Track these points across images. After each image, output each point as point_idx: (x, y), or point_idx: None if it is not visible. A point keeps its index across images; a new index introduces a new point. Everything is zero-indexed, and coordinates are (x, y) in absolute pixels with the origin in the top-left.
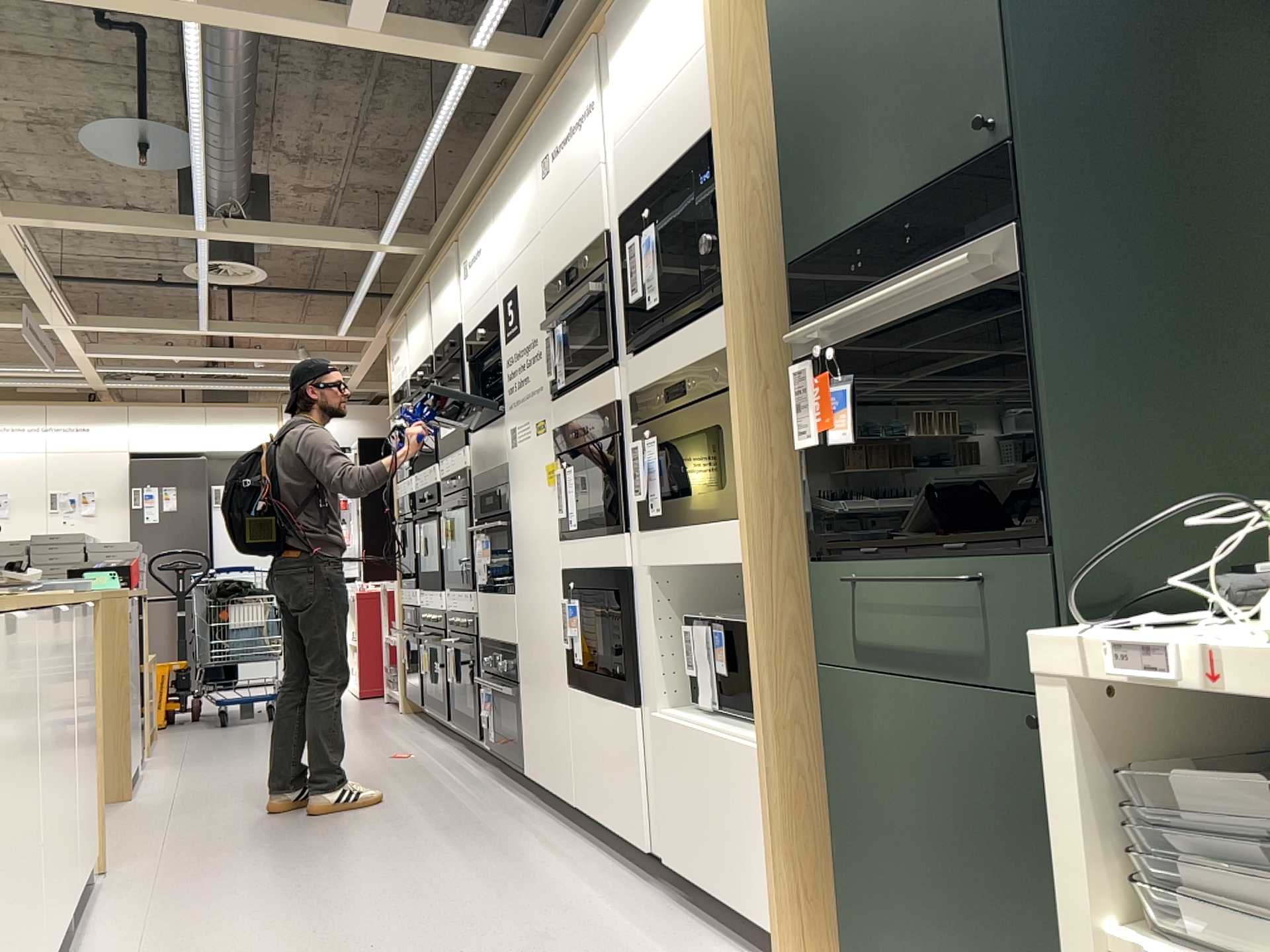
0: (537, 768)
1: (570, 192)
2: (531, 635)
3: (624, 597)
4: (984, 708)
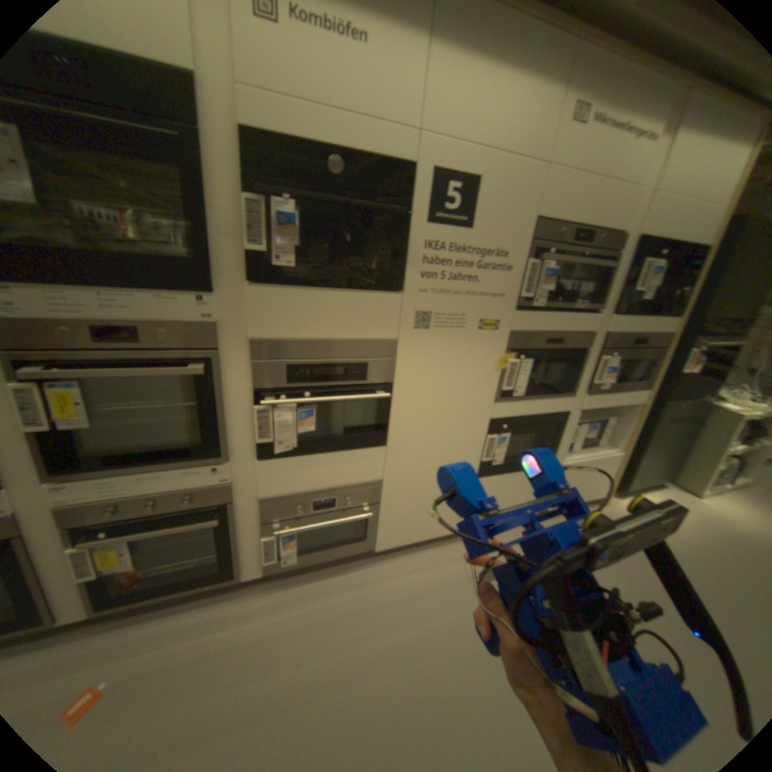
0: (403, 539)
1: (604, 172)
2: (419, 465)
3: (563, 424)
4: (688, 425)
